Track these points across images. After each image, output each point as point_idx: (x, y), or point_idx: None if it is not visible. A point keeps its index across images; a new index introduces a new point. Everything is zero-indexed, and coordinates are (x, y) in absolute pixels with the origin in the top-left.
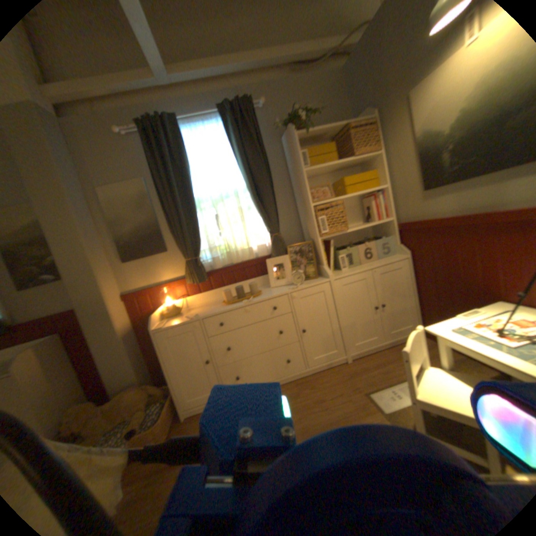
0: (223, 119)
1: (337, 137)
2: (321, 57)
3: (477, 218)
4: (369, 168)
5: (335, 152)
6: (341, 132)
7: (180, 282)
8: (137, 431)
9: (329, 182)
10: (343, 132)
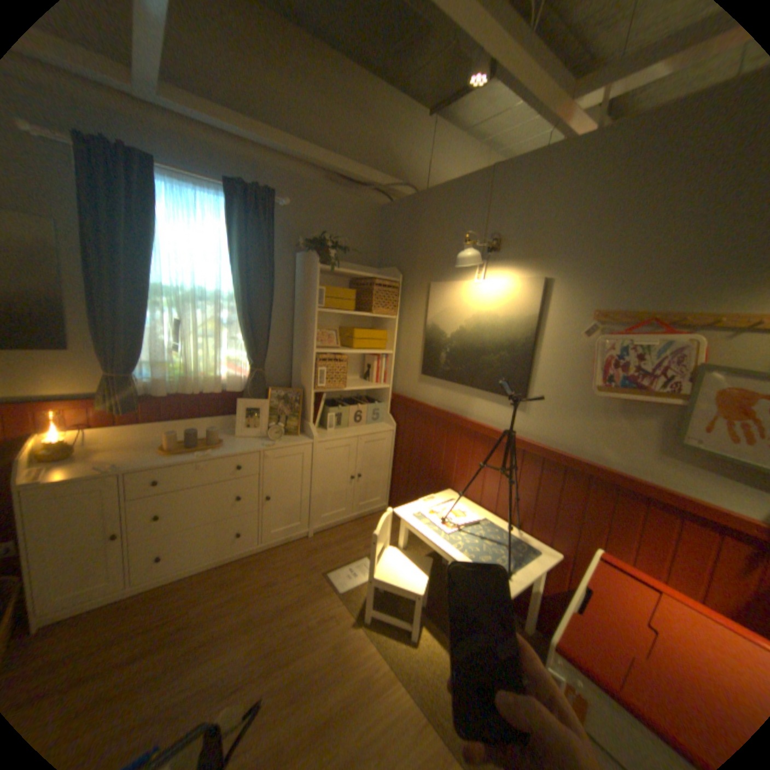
0: (226, 198)
1: (358, 283)
2: (363, 183)
3: (450, 419)
4: (380, 326)
5: (352, 297)
6: (363, 280)
7: (78, 406)
8: None
9: (336, 326)
10: (365, 283)
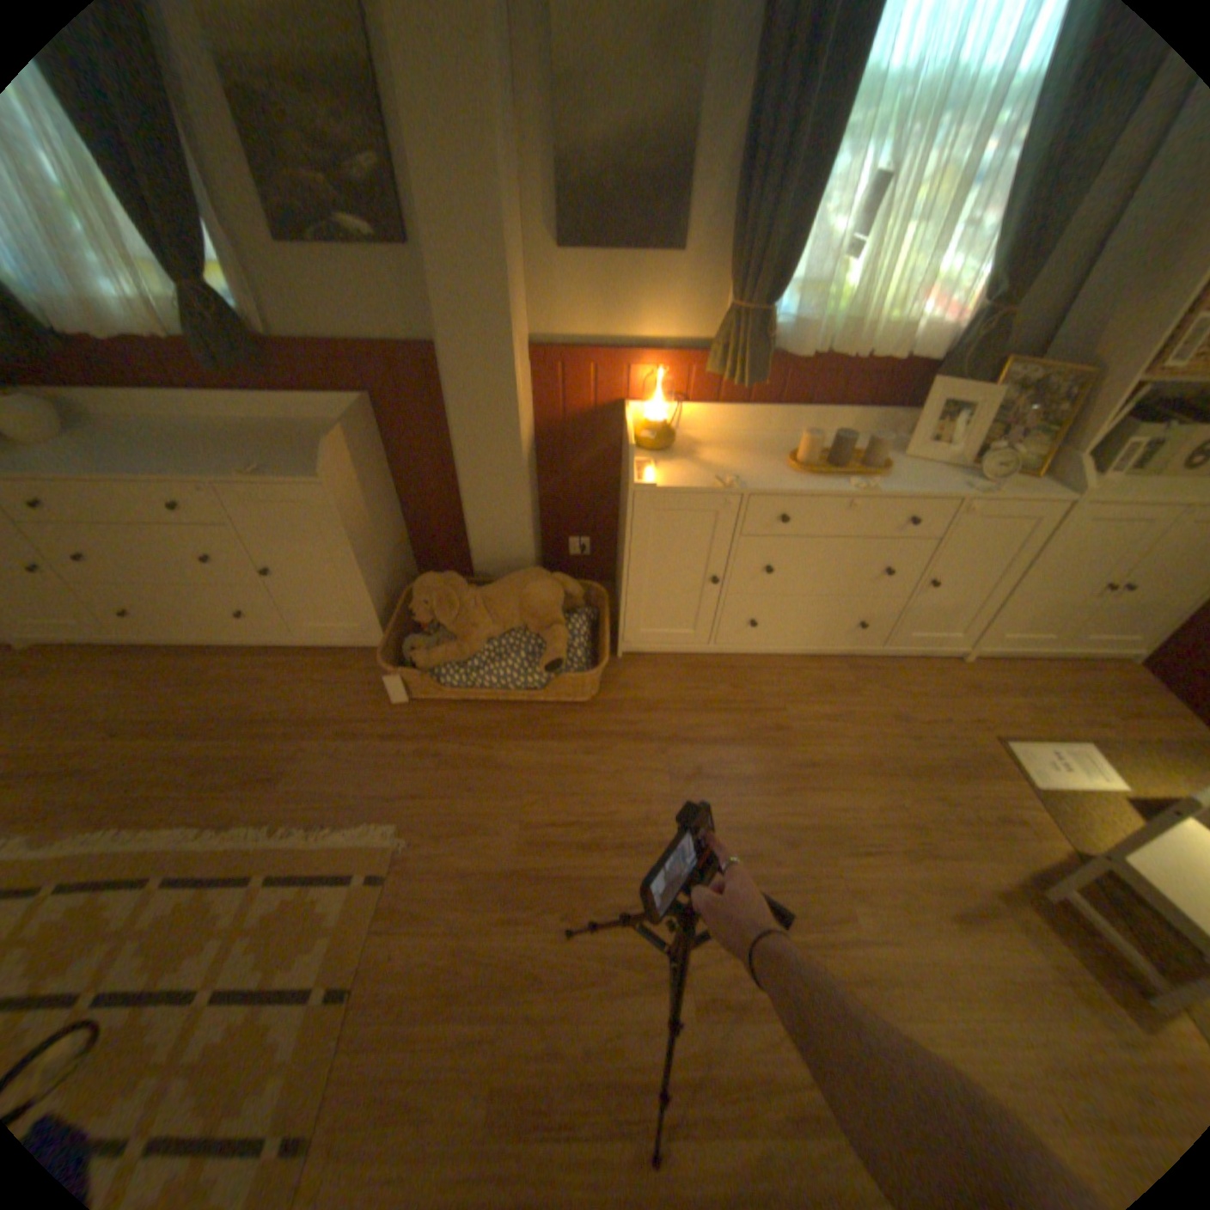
0: None
1: None
2: None
3: None
4: None
5: None
6: None
7: (681, 361)
8: (561, 663)
9: None
10: None
